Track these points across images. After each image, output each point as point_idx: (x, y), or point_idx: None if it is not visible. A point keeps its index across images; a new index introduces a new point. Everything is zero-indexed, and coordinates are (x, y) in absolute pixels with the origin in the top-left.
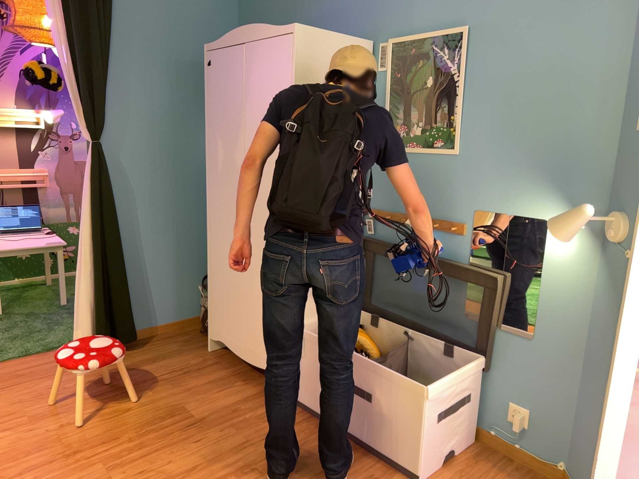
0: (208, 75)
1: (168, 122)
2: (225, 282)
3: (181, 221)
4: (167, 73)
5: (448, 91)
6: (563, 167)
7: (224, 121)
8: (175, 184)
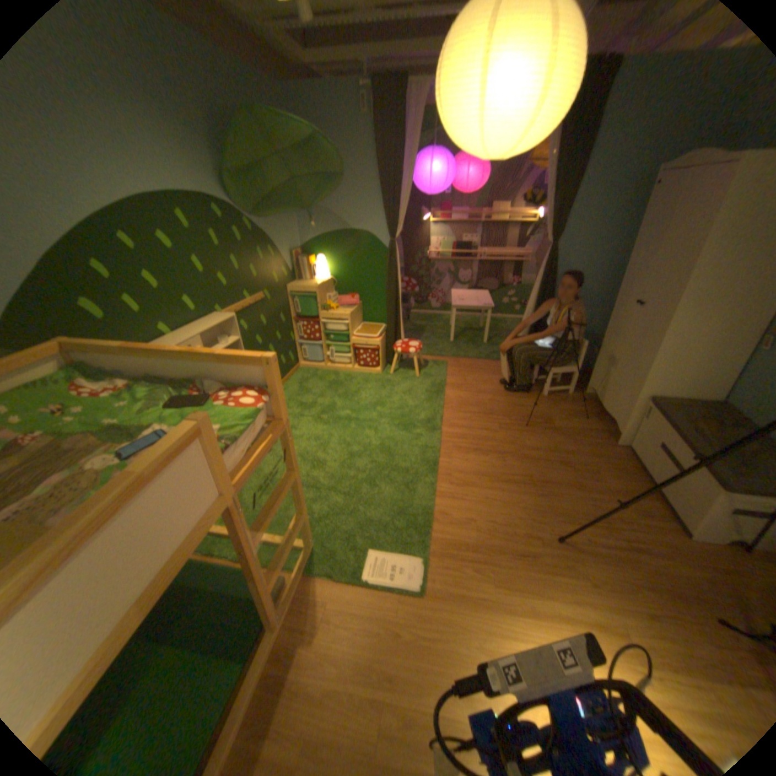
0: (652, 194)
1: (613, 228)
2: (610, 354)
3: (600, 303)
4: (625, 187)
5: None
6: None
7: (651, 235)
8: (604, 276)
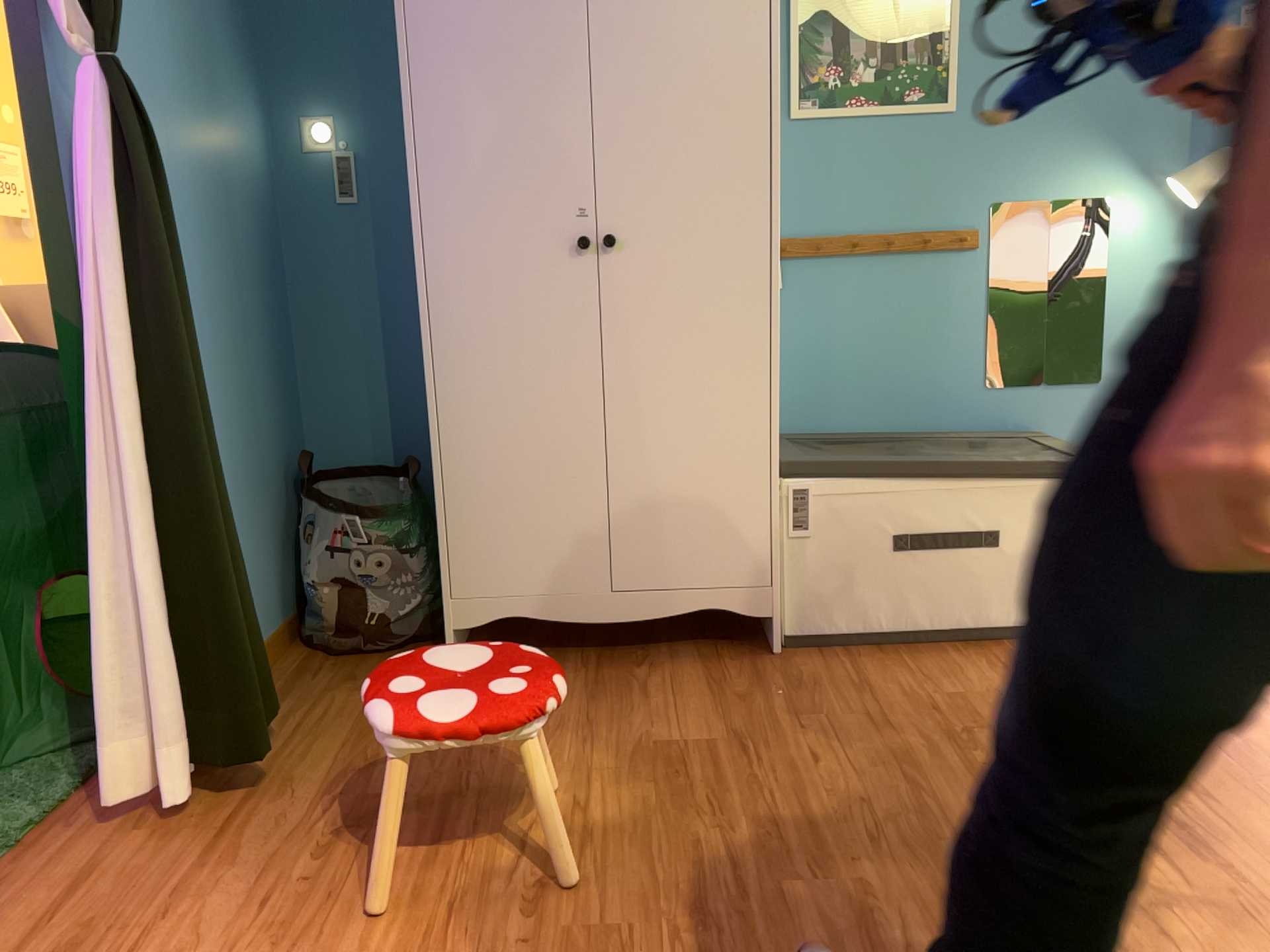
0: None
1: (174, 48)
2: (524, 455)
3: (228, 355)
4: None
5: (927, 0)
6: (1126, 115)
7: (496, 33)
8: (207, 244)
